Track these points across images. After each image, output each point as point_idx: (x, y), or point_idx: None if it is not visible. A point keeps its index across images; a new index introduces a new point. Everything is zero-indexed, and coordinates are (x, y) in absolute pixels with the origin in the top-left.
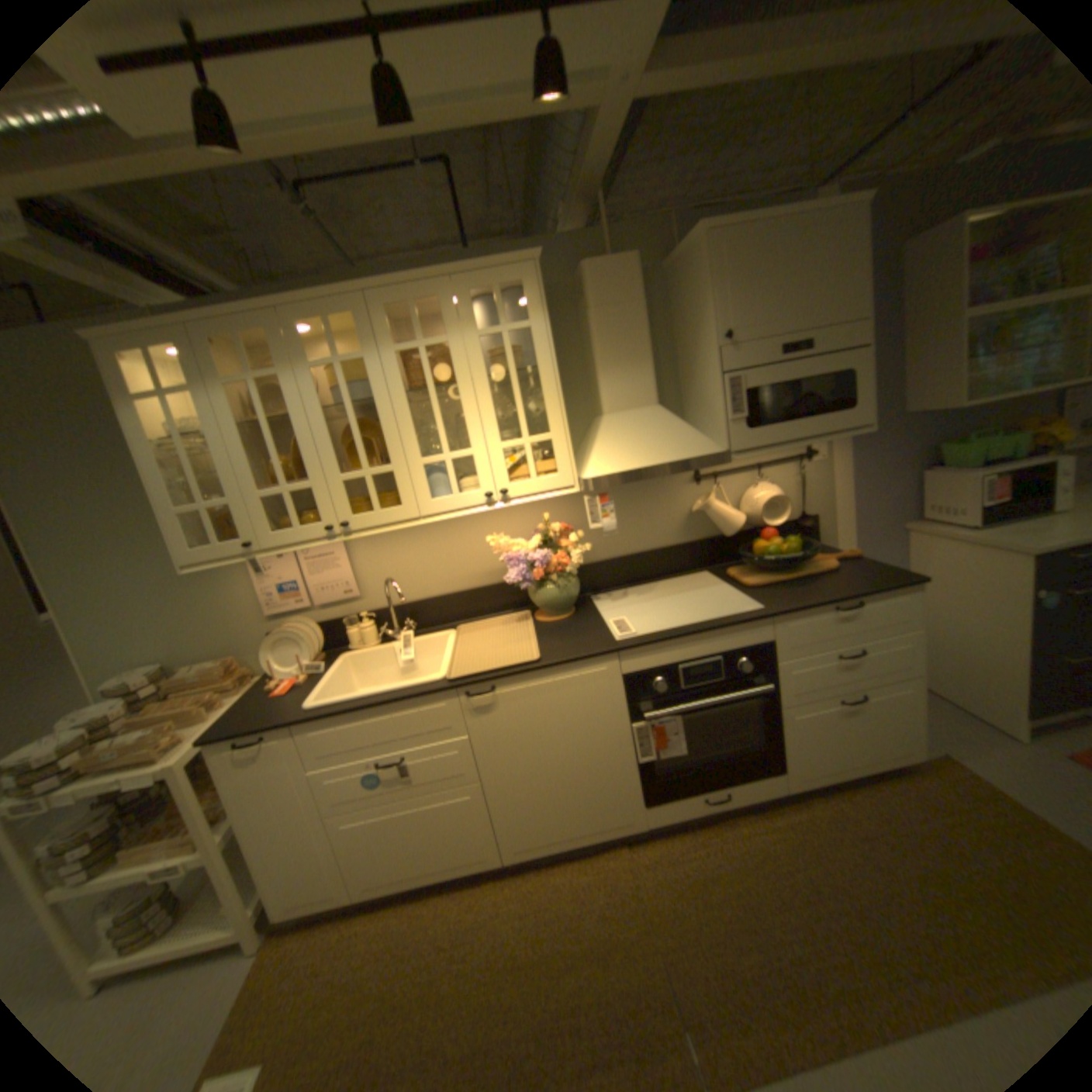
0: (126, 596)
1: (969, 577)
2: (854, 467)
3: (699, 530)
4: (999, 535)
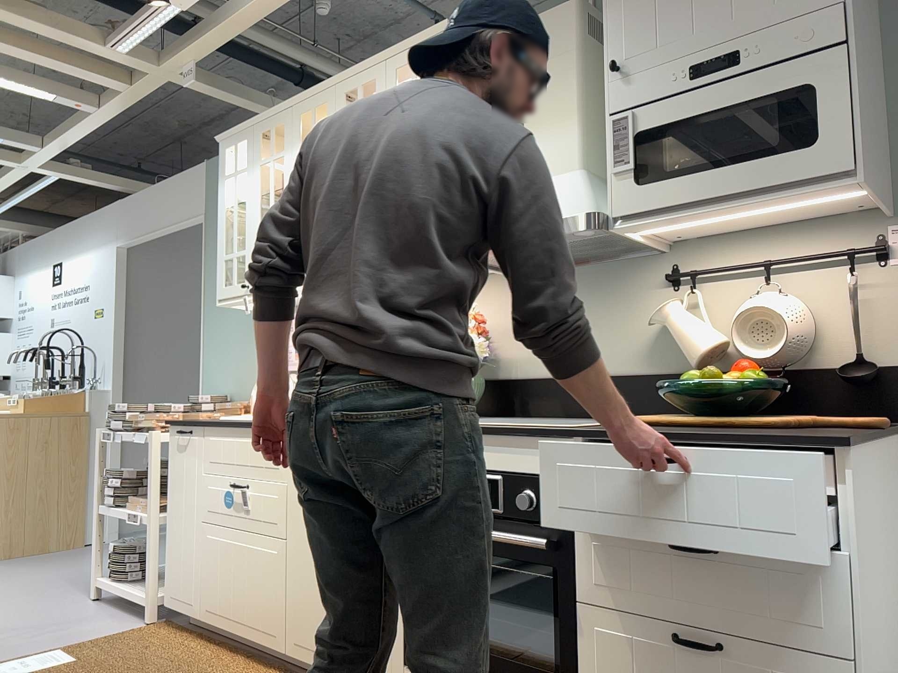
0: (230, 337)
1: None
2: None
3: (670, 357)
4: None
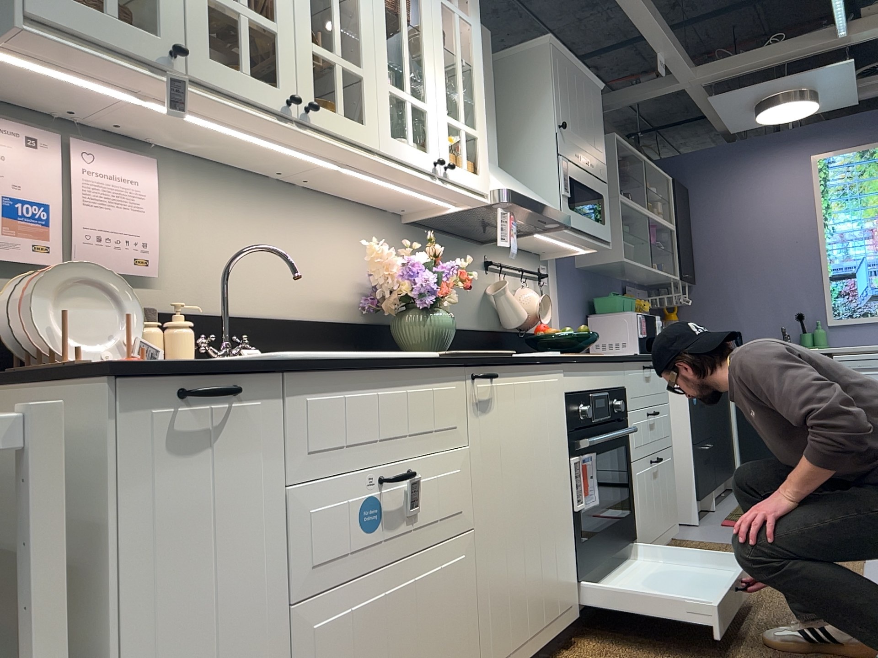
0: None
1: None
2: (560, 298)
3: (488, 319)
4: None
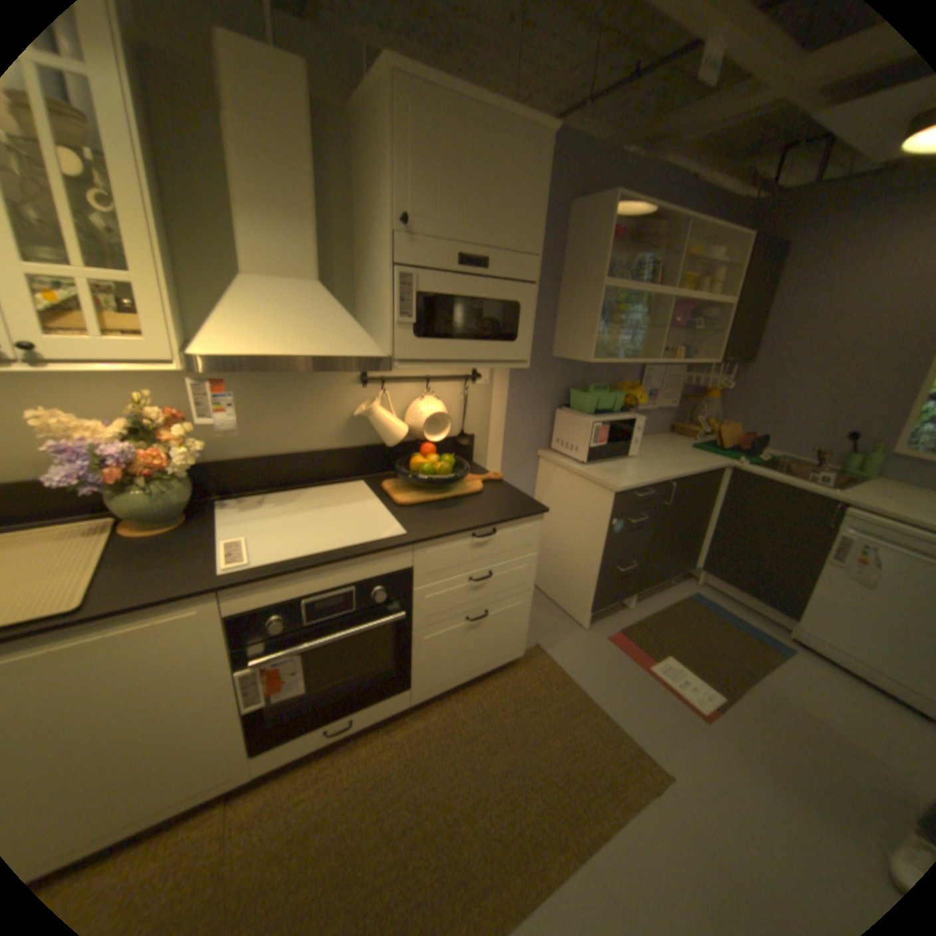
0: None
1: (572, 500)
2: (508, 395)
3: (361, 434)
4: (596, 470)
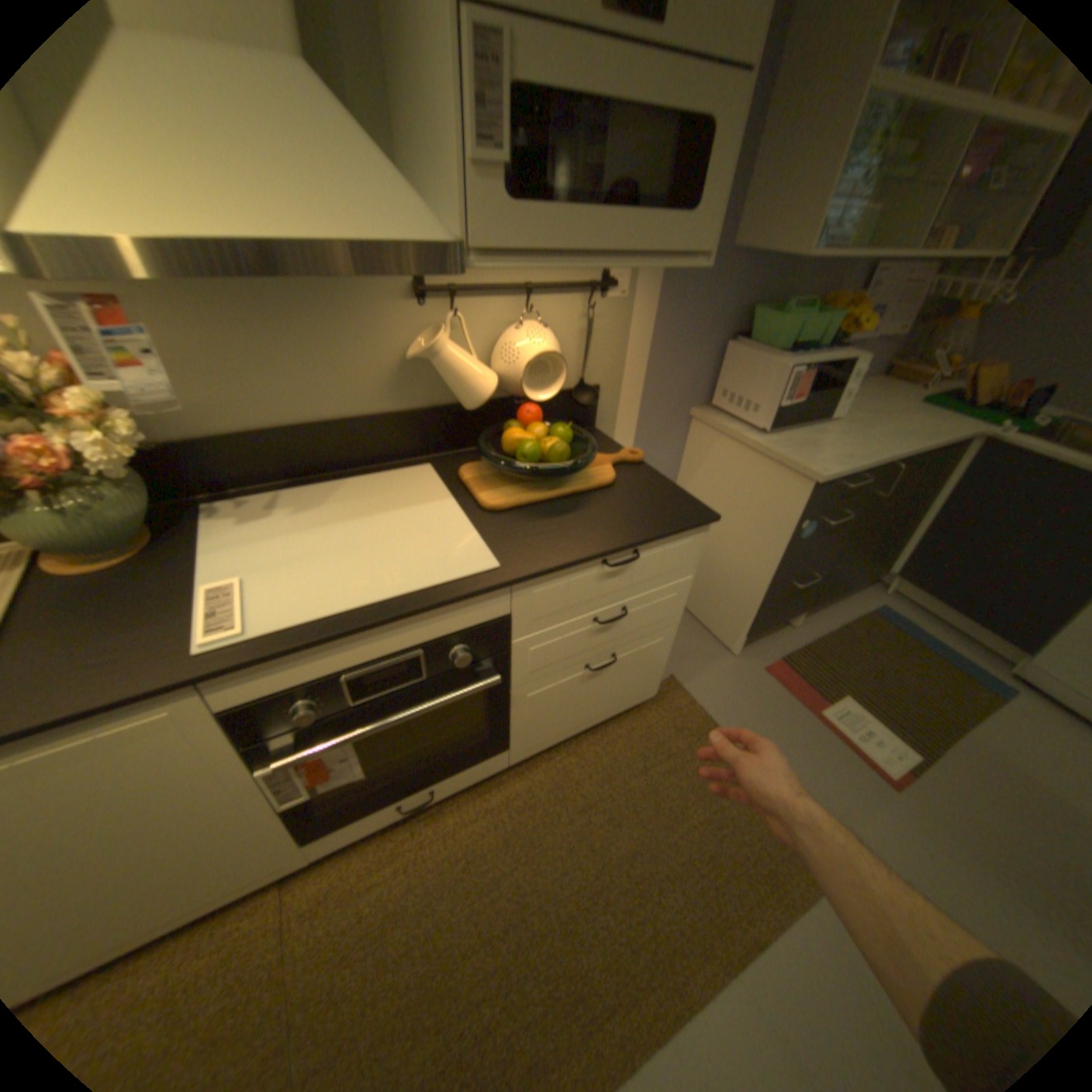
0: None
1: (740, 487)
2: (656, 317)
3: (422, 389)
4: (785, 444)
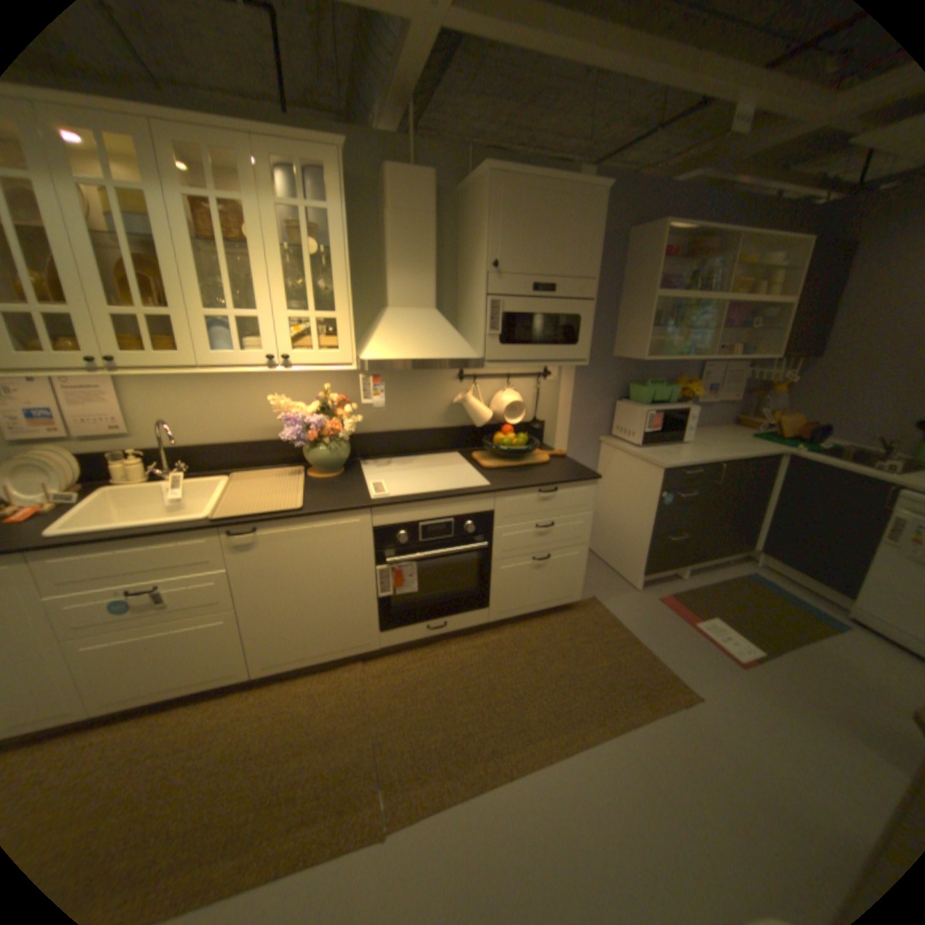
0: None
1: (629, 478)
2: (573, 389)
3: (456, 418)
4: (649, 452)
